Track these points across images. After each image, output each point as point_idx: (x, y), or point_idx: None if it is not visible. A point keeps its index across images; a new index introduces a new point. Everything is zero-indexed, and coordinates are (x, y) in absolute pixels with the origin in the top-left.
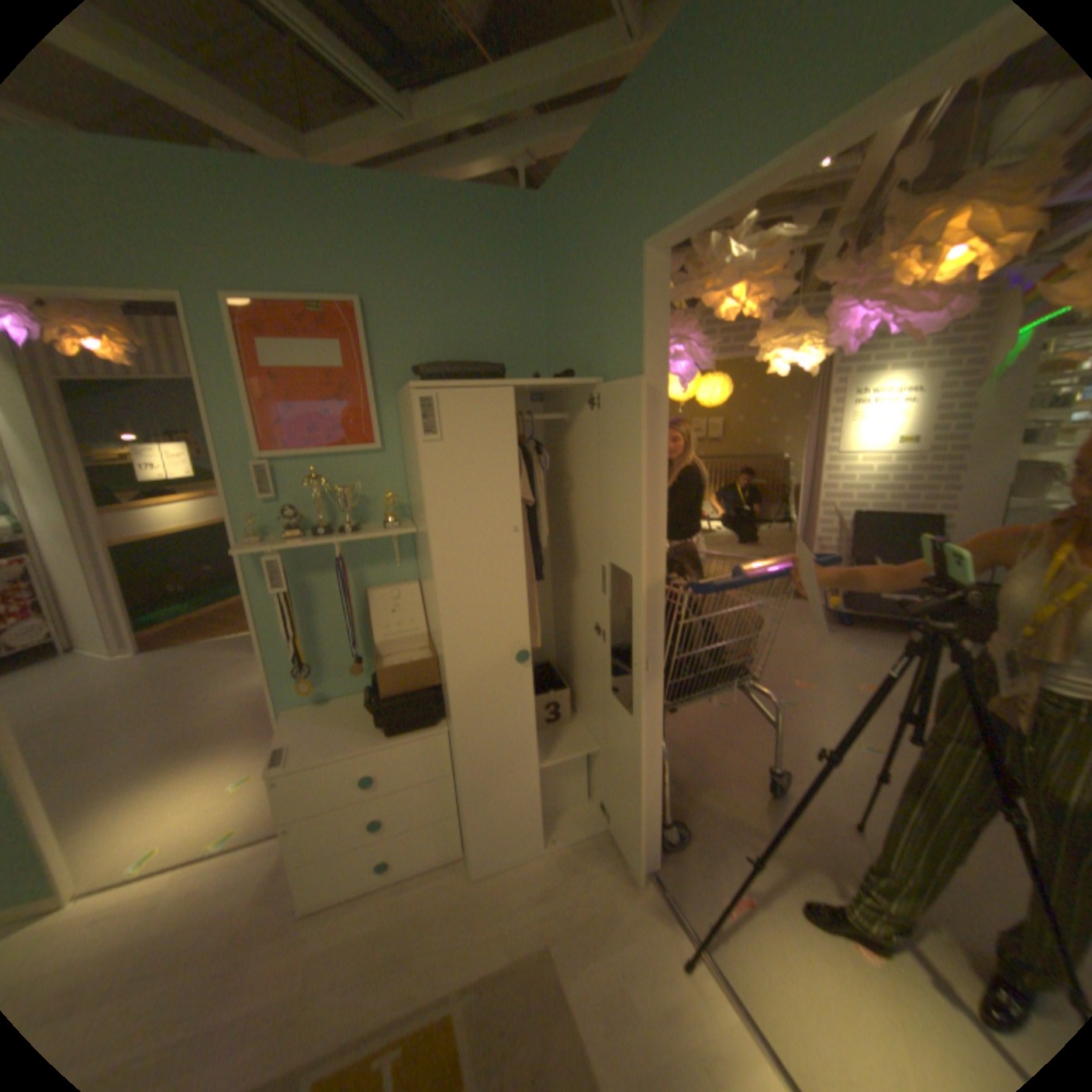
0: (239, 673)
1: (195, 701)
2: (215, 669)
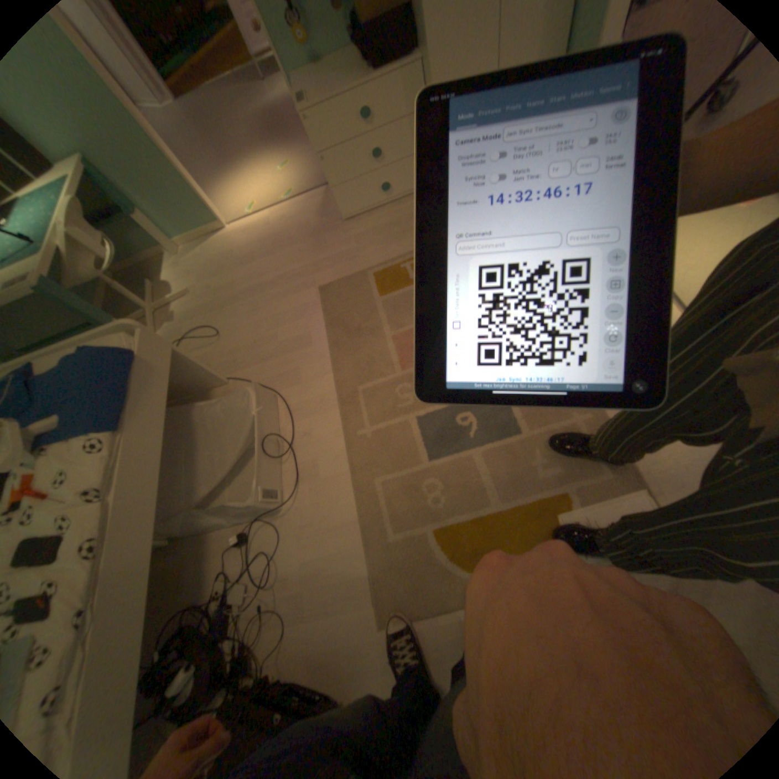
0: (247, 97)
1: (228, 121)
2: (229, 97)
